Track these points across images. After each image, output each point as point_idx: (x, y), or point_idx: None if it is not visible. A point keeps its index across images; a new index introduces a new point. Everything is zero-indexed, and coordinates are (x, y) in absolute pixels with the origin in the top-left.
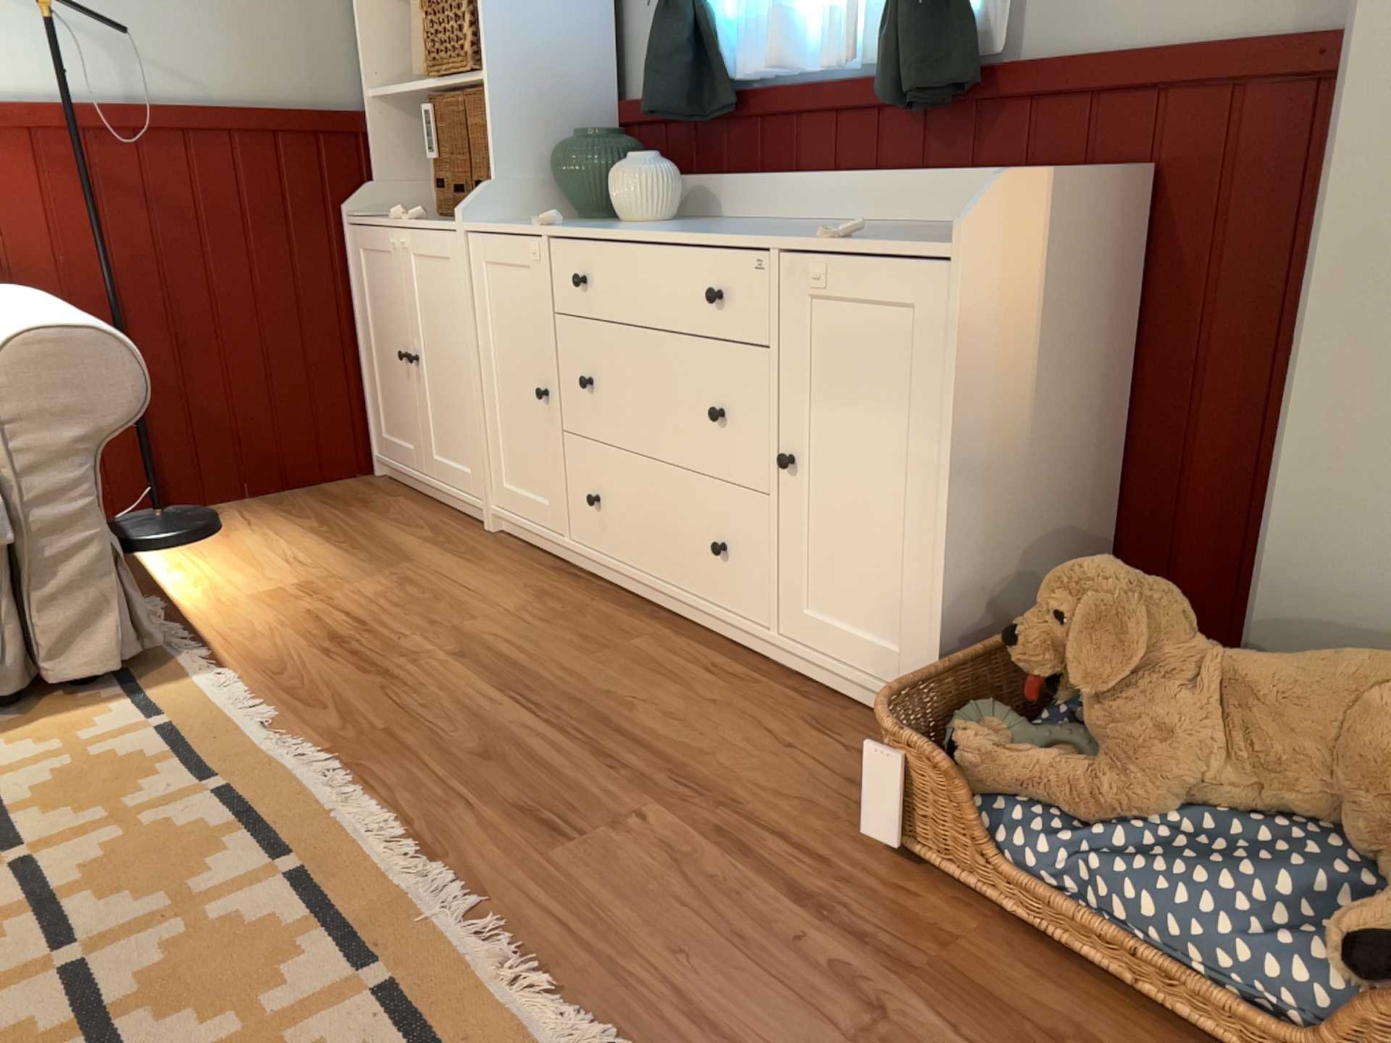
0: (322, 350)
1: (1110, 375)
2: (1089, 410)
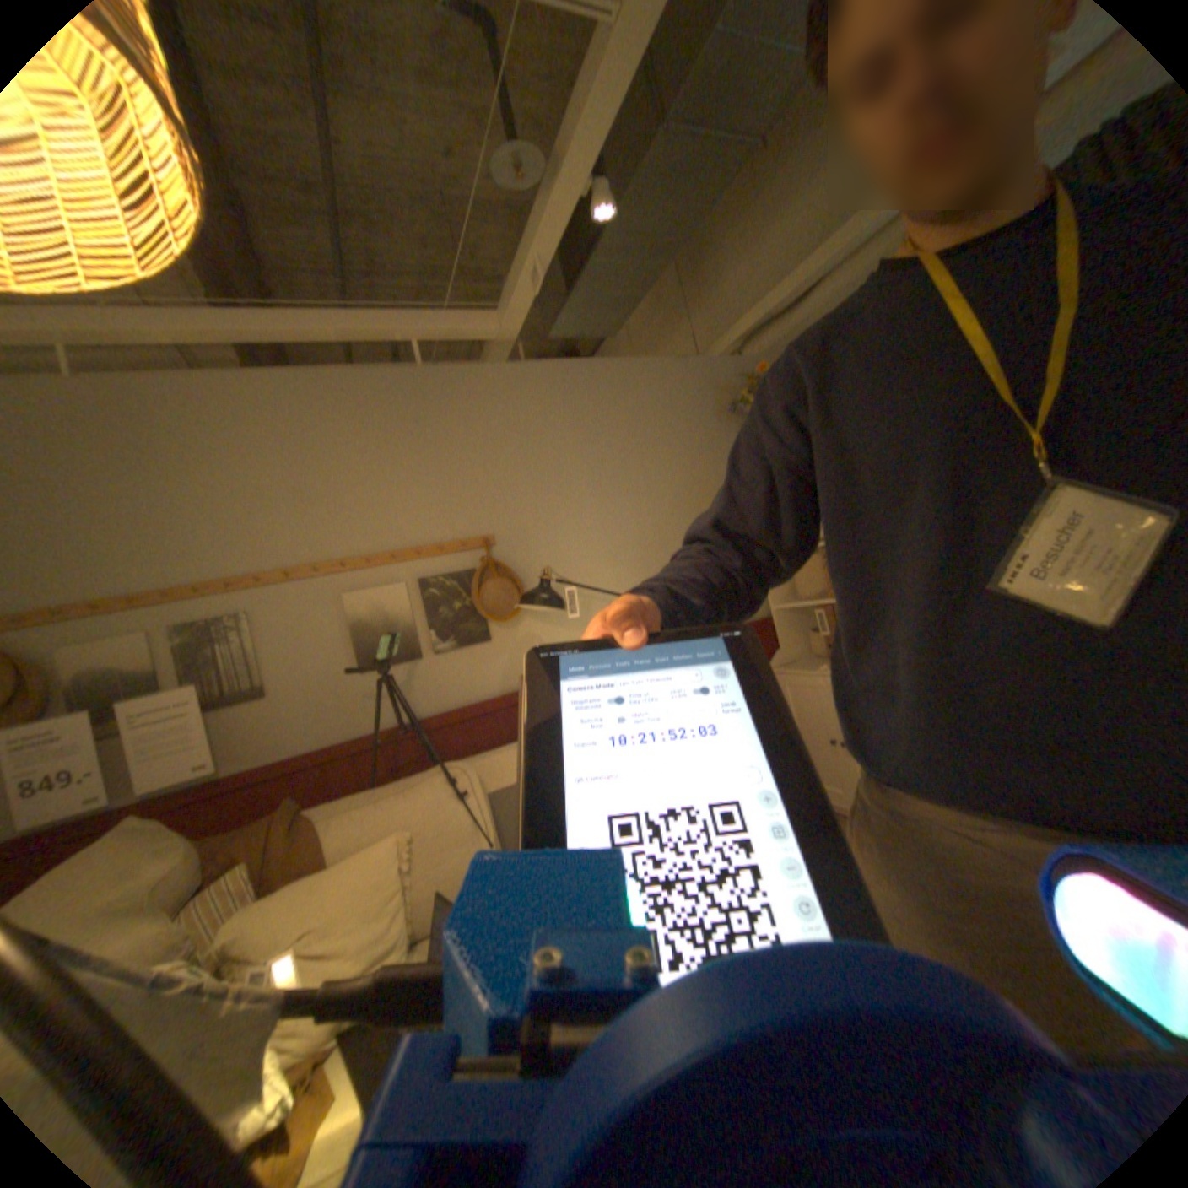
0: None
1: None
2: None
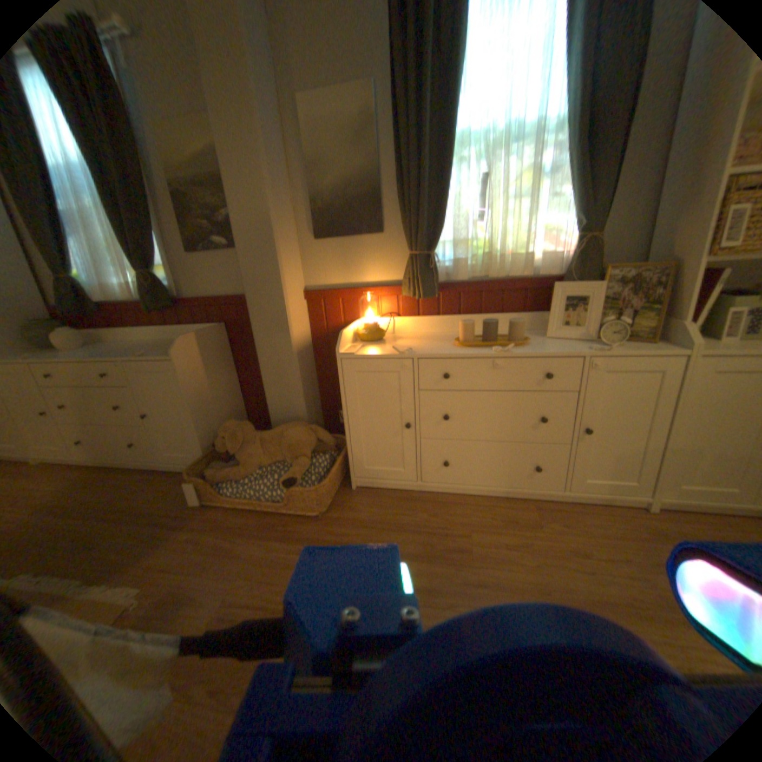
0: None
1: (231, 372)
2: (228, 382)
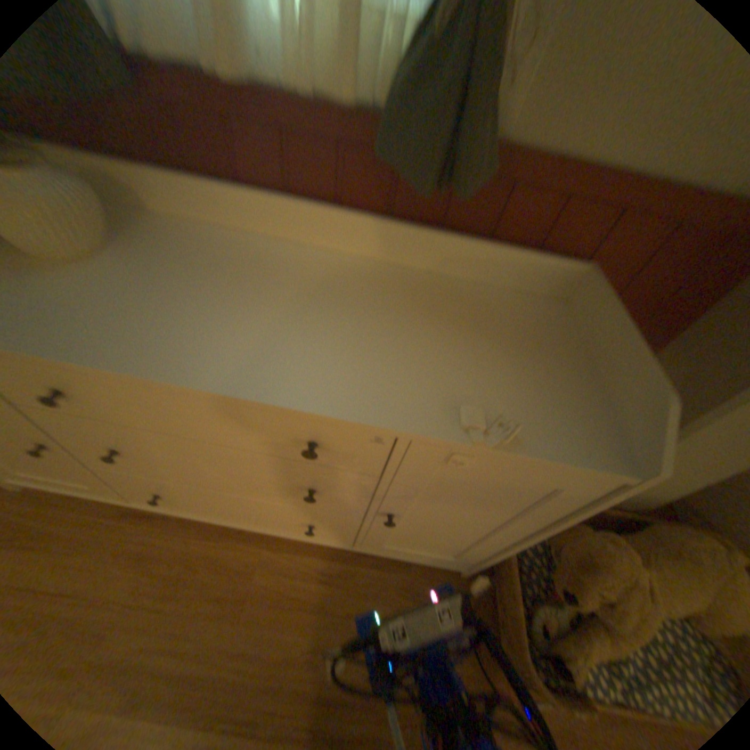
0: None
1: None
2: None
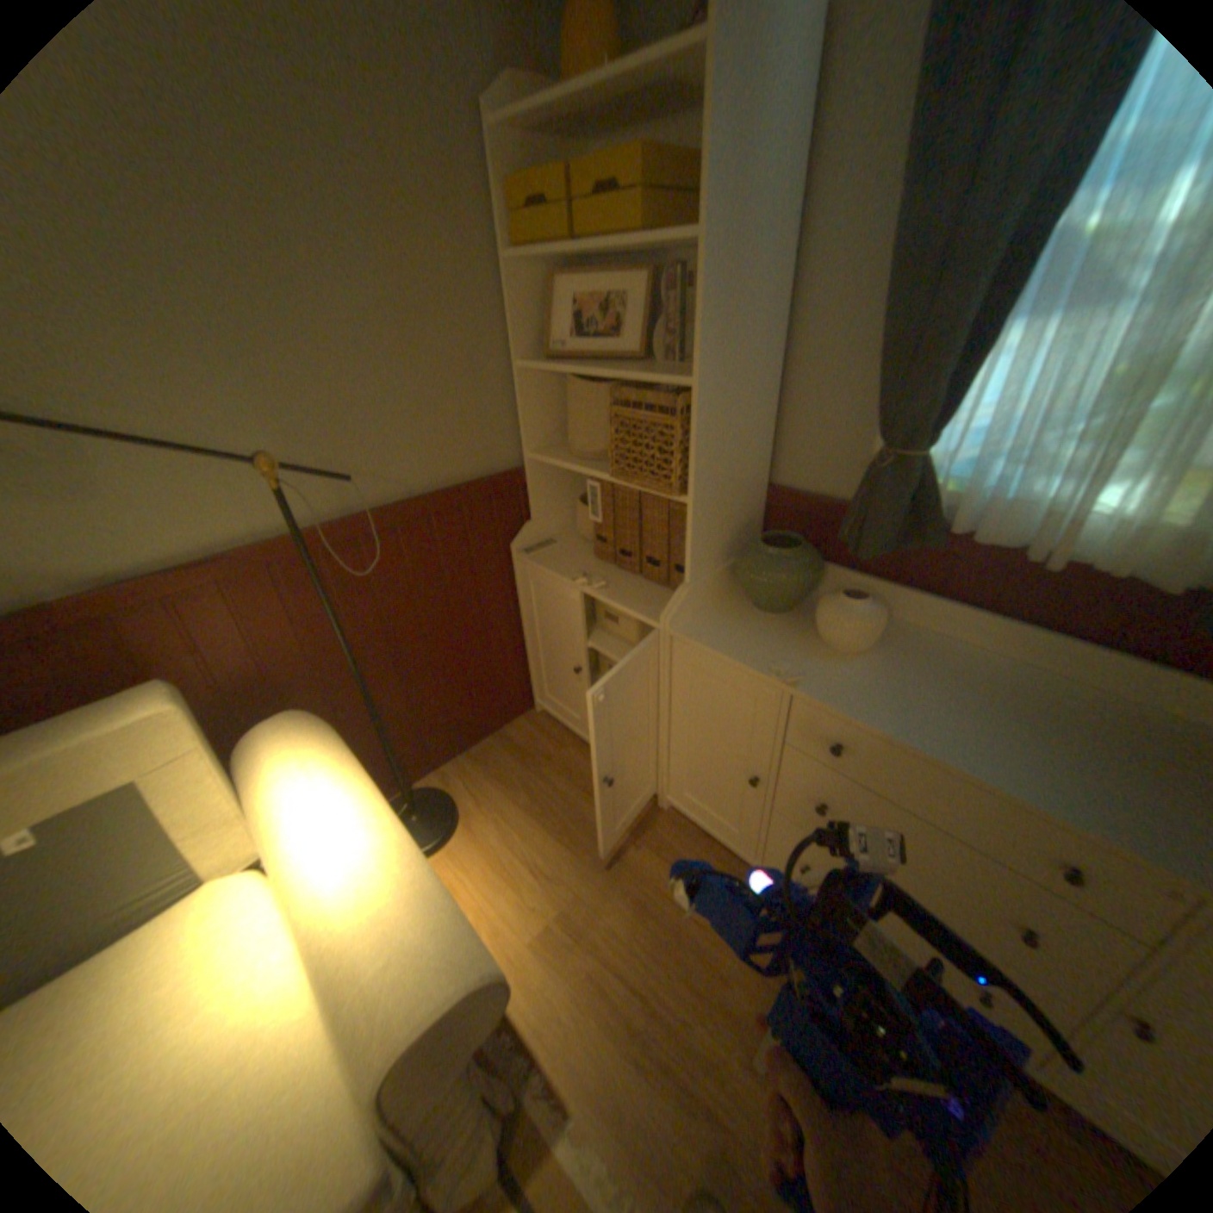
0: (501, 643)
1: None
2: None
